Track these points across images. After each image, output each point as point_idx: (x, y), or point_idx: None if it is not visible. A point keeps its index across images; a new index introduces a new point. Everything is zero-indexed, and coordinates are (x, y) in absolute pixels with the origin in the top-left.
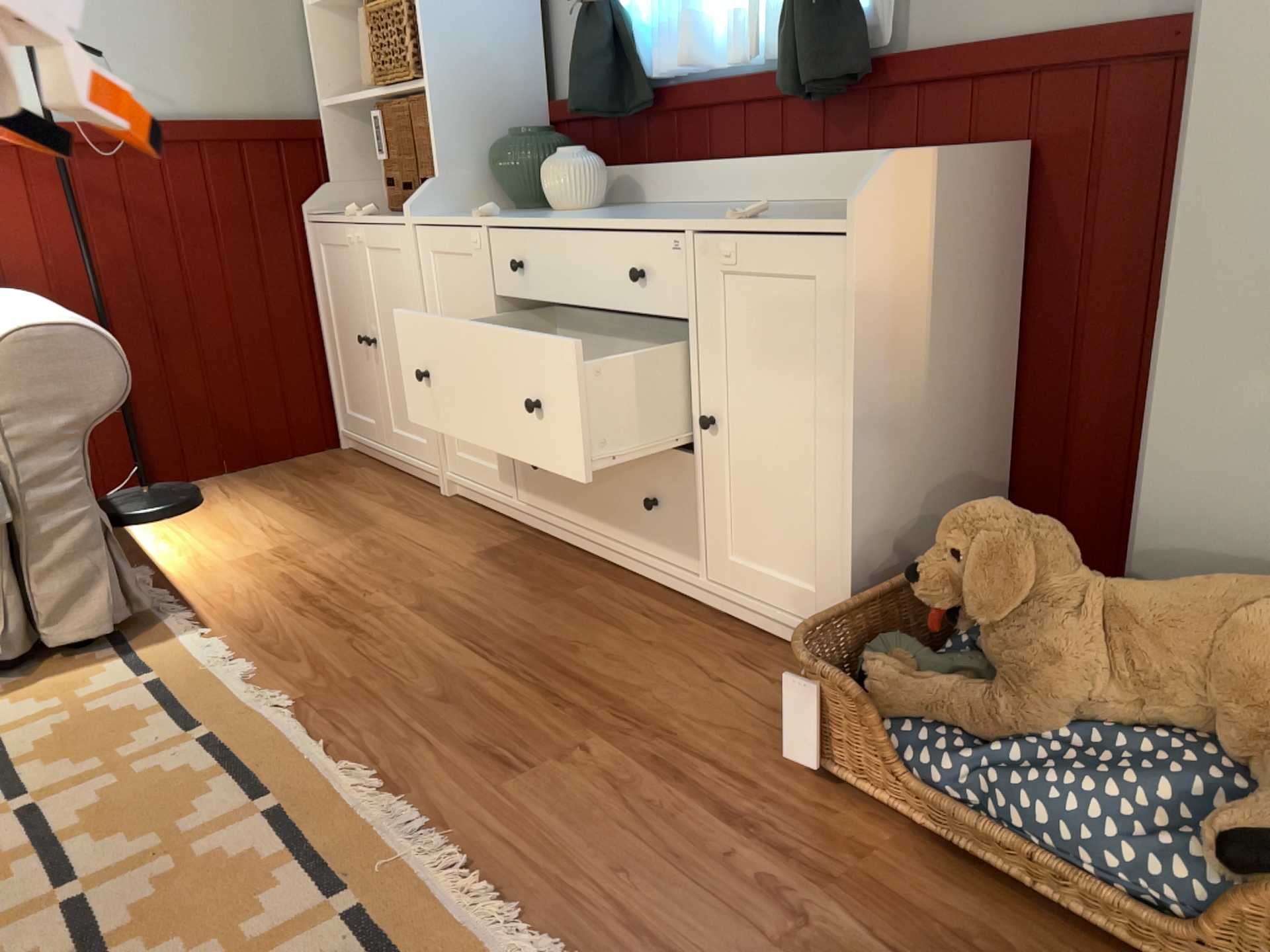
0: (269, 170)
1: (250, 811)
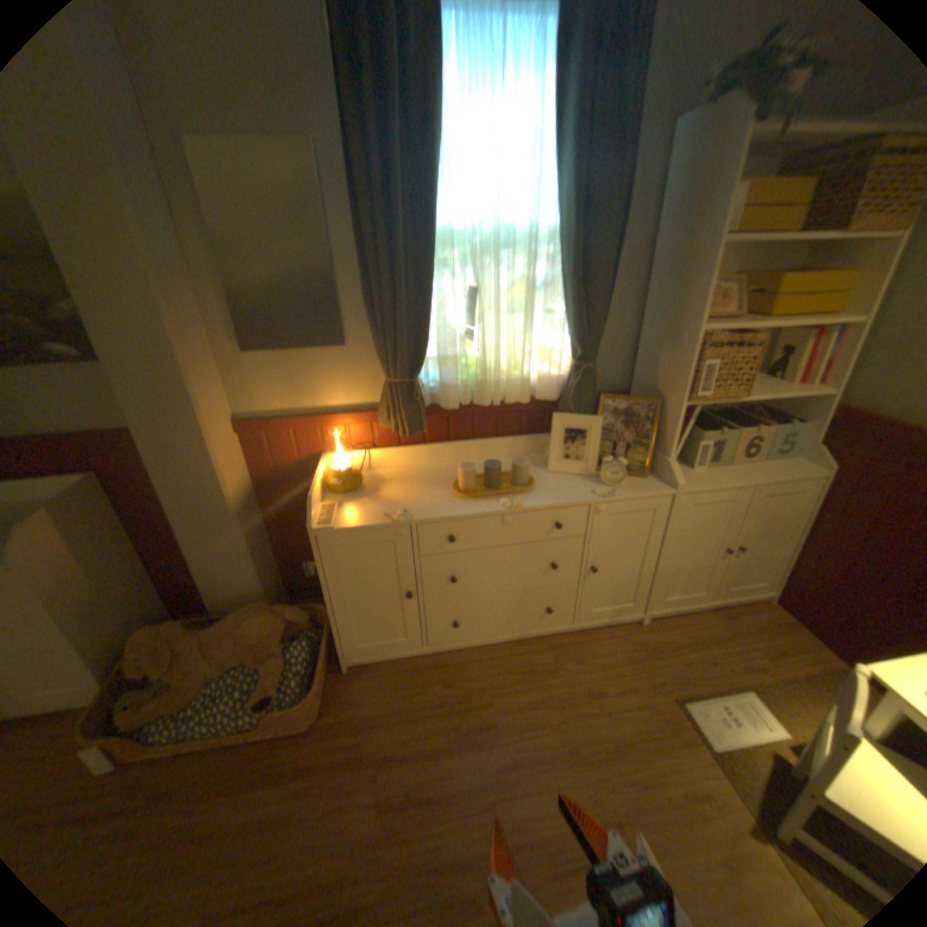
0: None
1: None
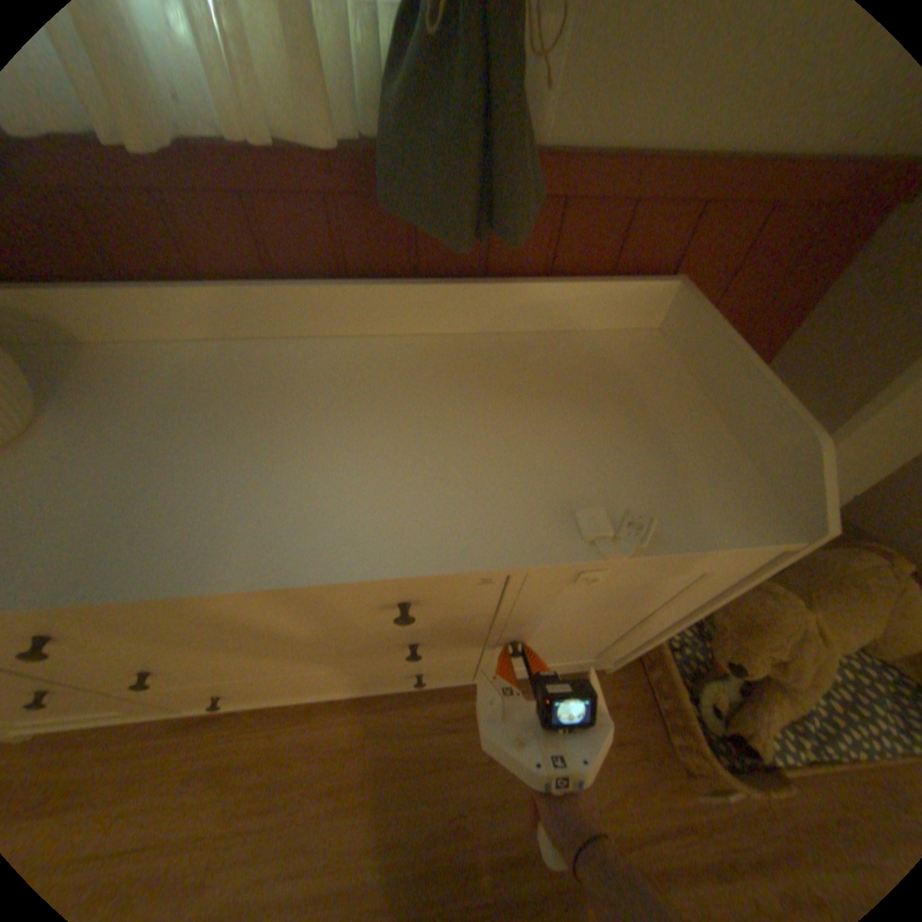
0: None
1: None
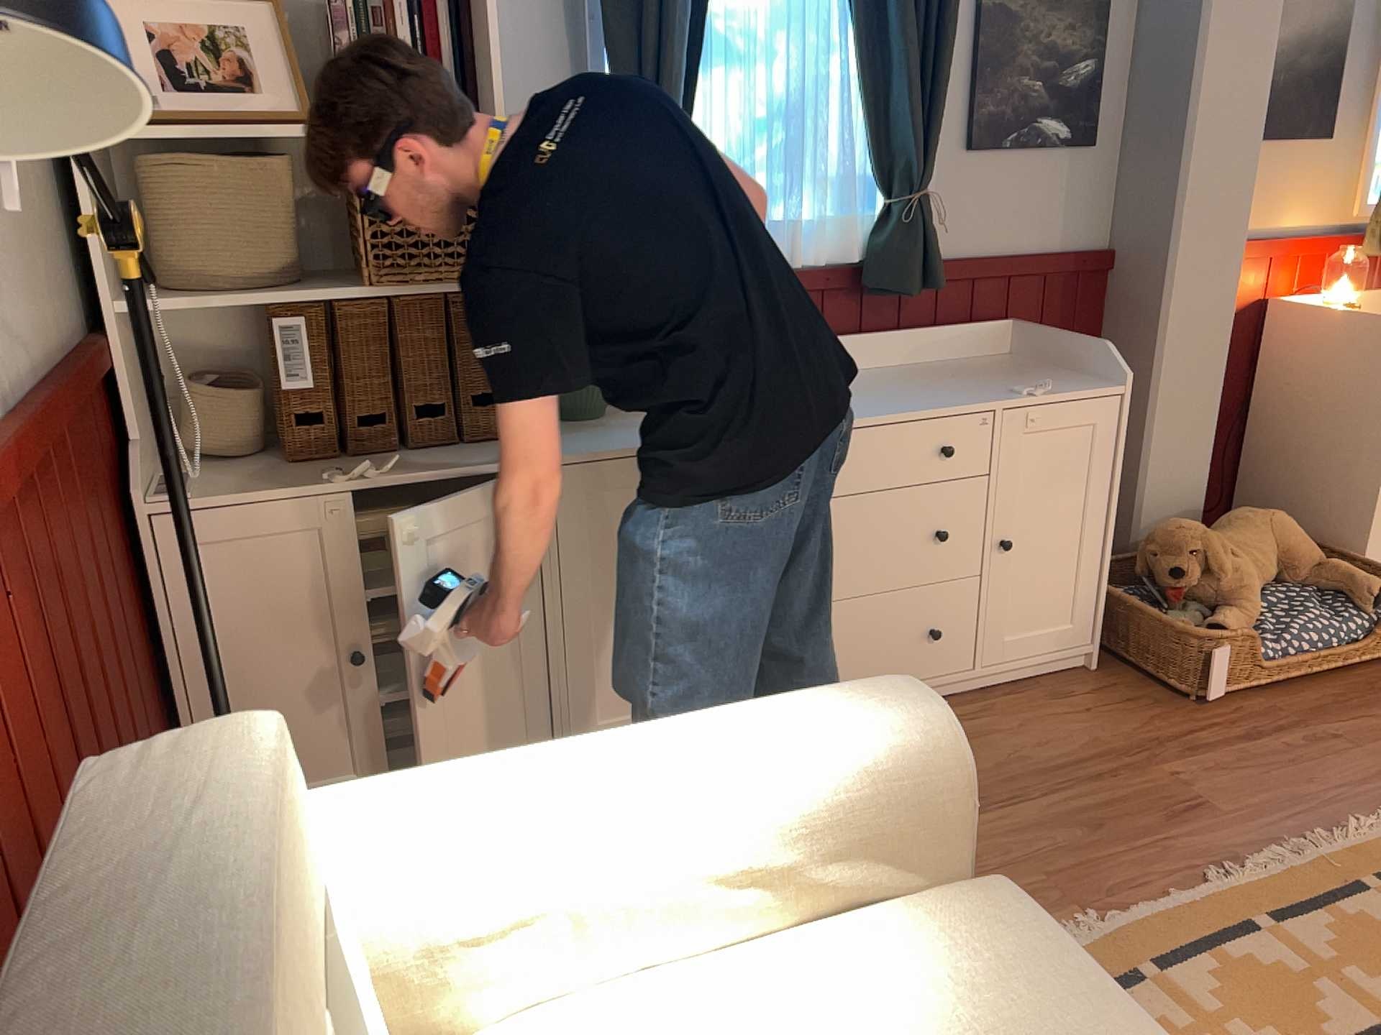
0: (91, 435)
1: (1275, 931)
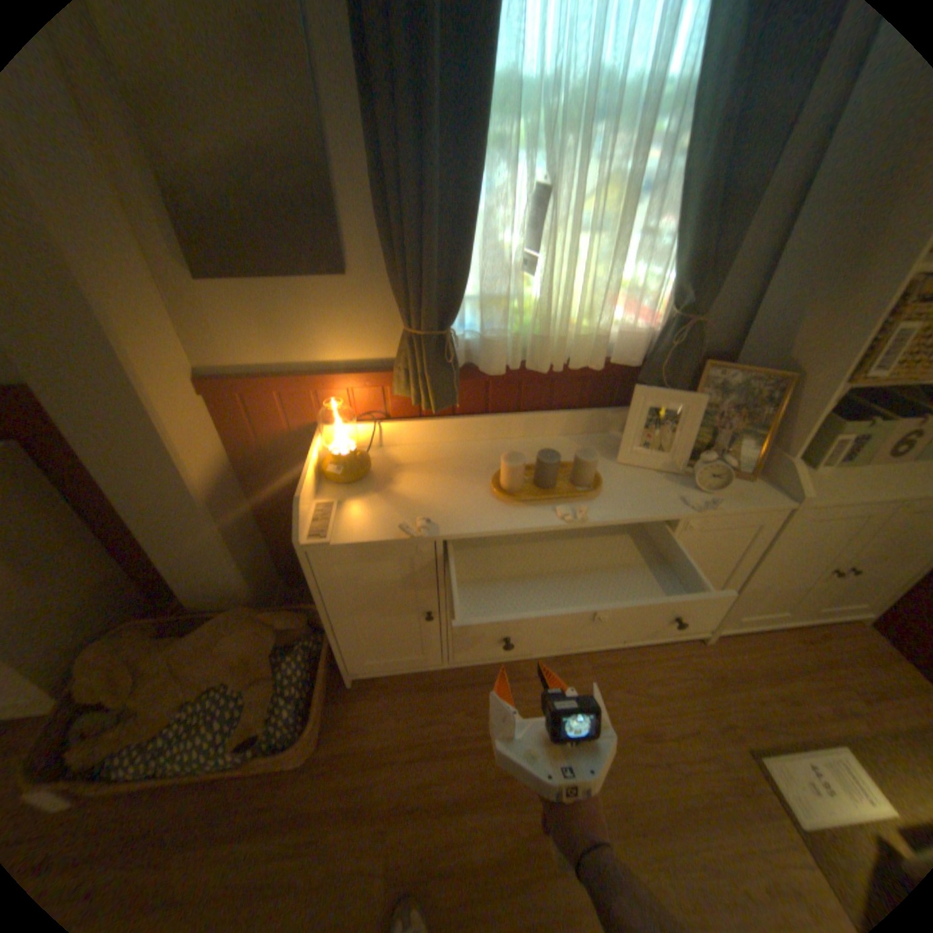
0: None
1: None
